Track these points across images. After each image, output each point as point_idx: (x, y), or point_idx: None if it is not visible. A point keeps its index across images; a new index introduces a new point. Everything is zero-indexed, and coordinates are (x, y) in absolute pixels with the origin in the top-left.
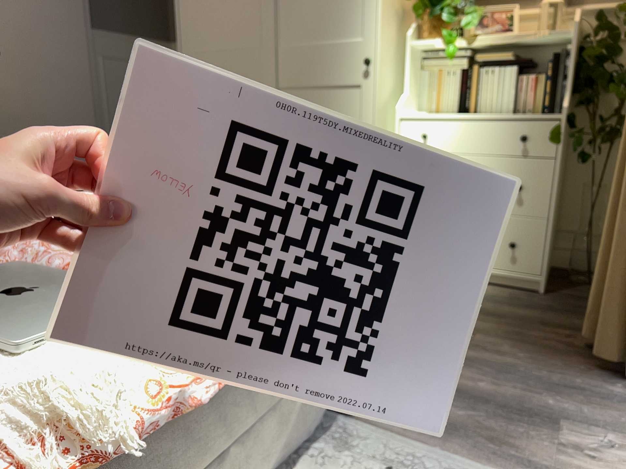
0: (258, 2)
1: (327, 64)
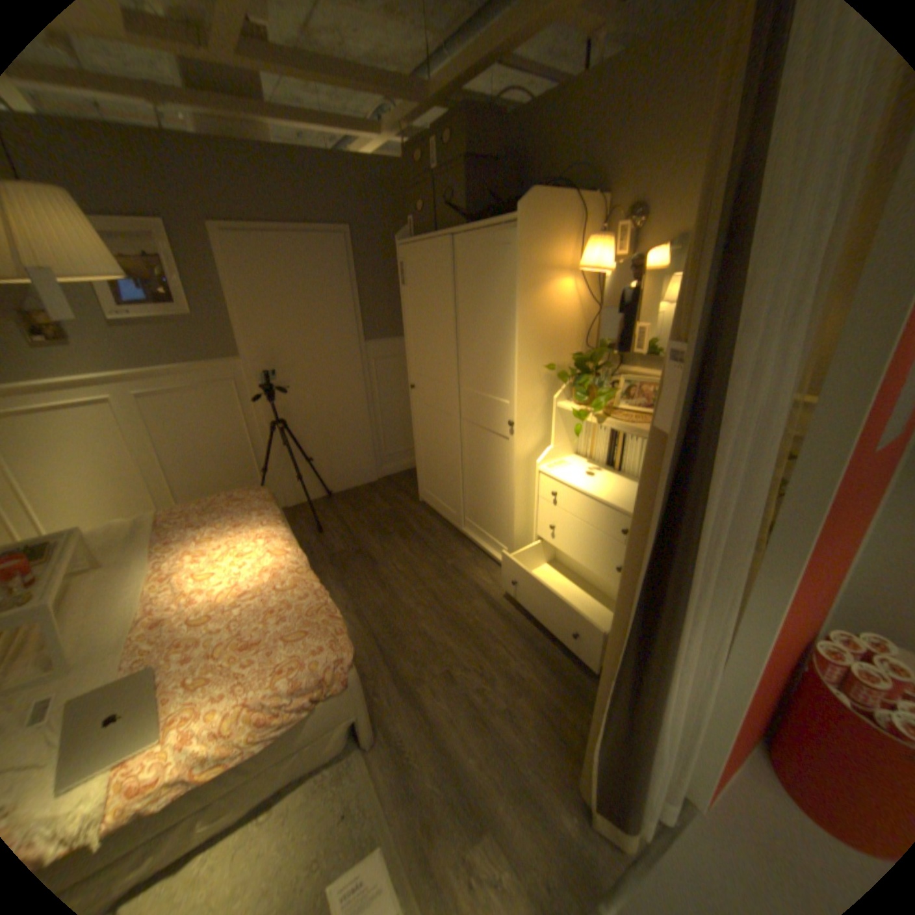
0: (446, 351)
1: (487, 413)
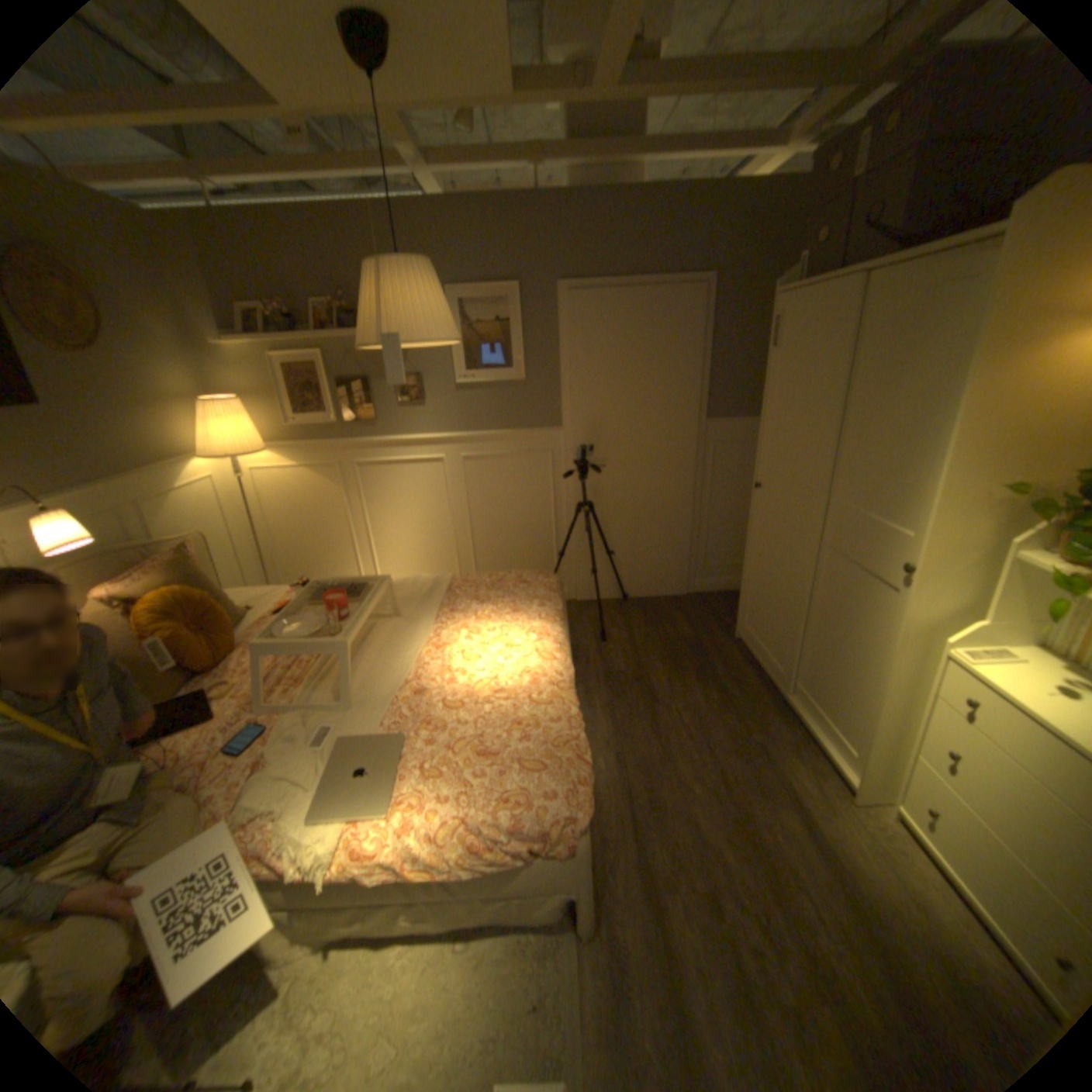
0: (819, 441)
1: (869, 542)
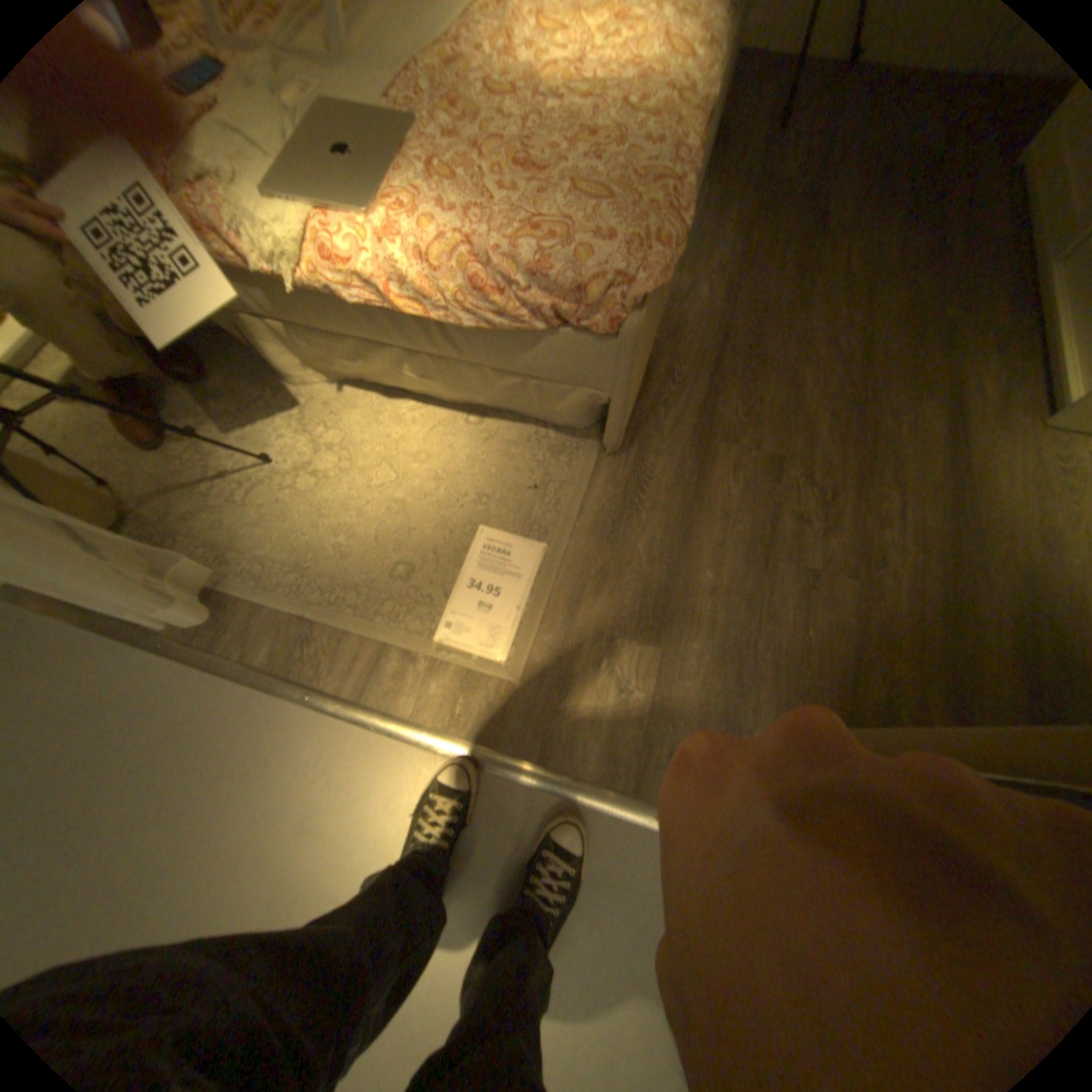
0: None
1: None
